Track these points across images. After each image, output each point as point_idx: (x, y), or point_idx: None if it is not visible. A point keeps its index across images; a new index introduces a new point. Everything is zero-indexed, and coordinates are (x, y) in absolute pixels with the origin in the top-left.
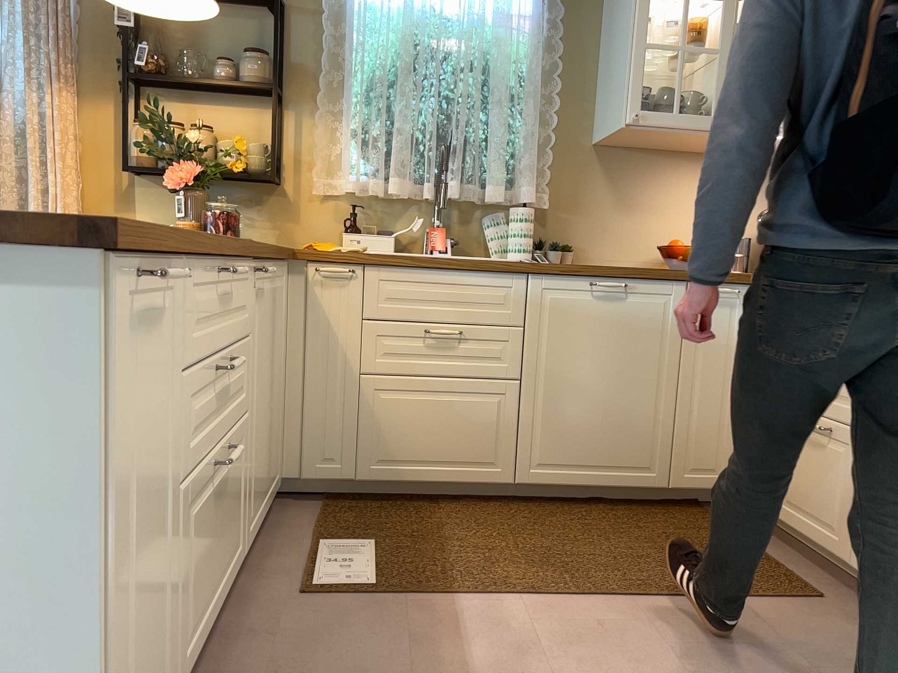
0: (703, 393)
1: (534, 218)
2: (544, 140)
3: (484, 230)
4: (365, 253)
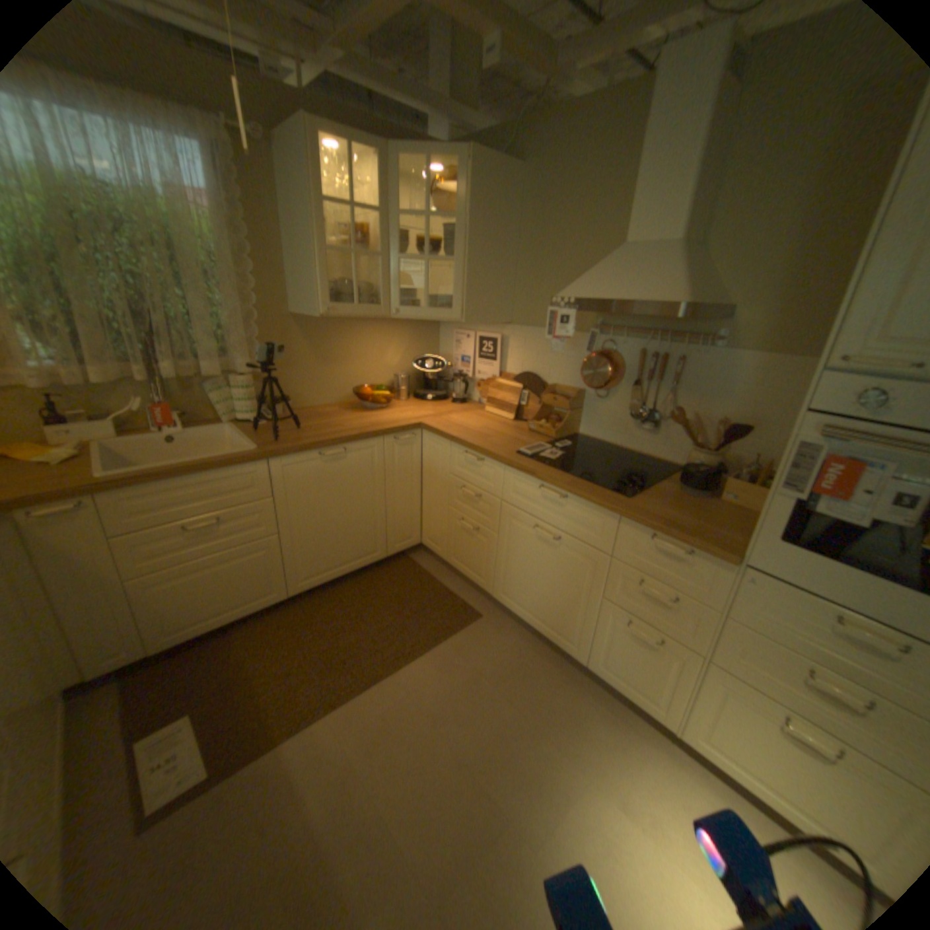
0: (399, 499)
1: (252, 386)
2: (244, 315)
3: (206, 396)
4: (90, 481)
